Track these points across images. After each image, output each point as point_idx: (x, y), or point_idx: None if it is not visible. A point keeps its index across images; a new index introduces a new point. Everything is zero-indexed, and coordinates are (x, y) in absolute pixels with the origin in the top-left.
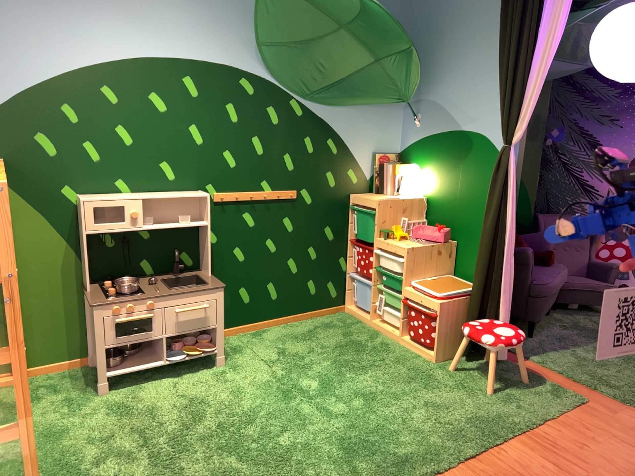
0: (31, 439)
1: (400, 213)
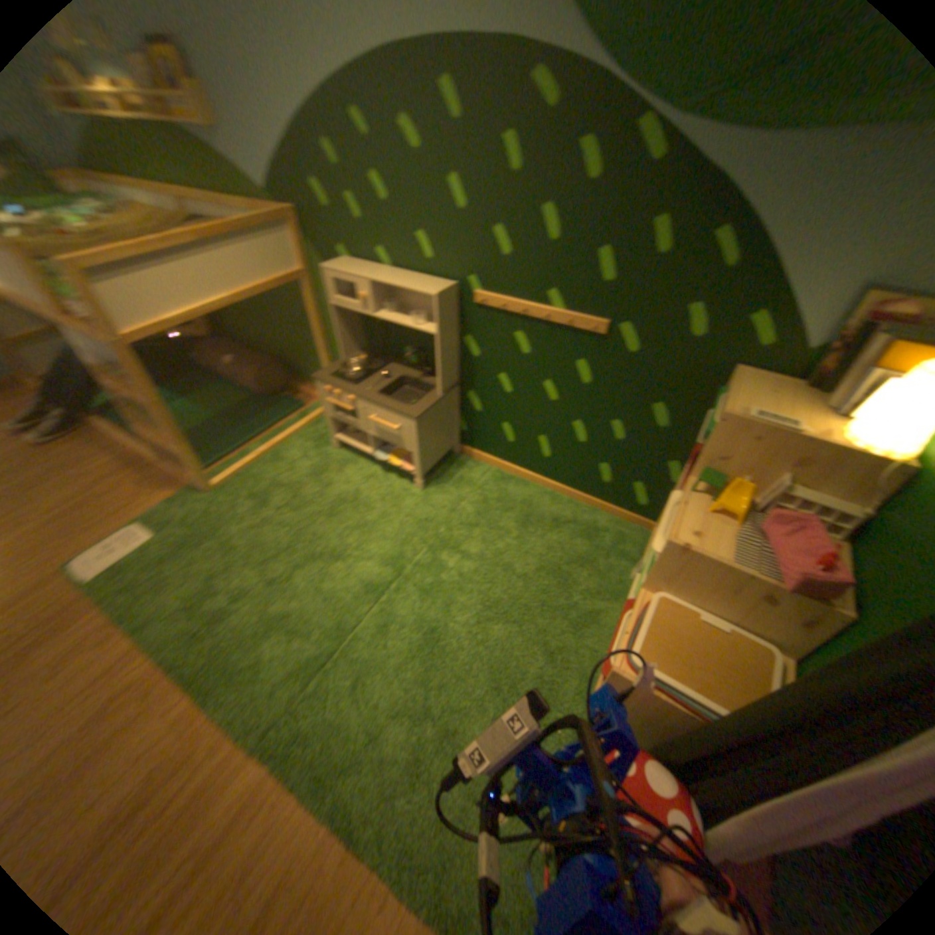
0: (187, 459)
1: (790, 467)
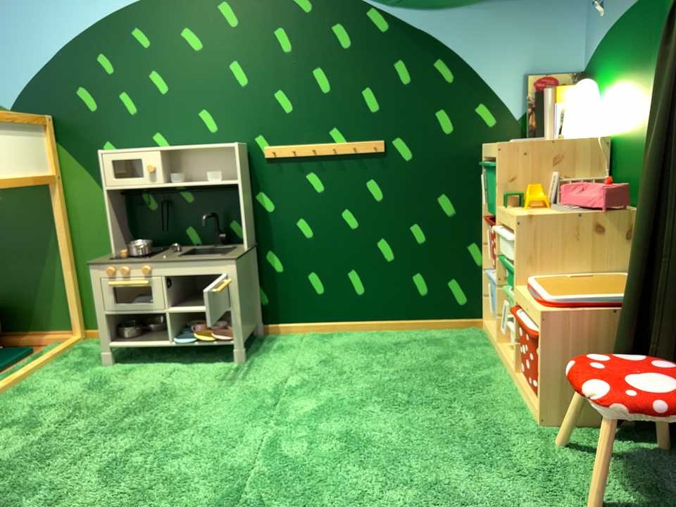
0: None
1: (551, 165)
